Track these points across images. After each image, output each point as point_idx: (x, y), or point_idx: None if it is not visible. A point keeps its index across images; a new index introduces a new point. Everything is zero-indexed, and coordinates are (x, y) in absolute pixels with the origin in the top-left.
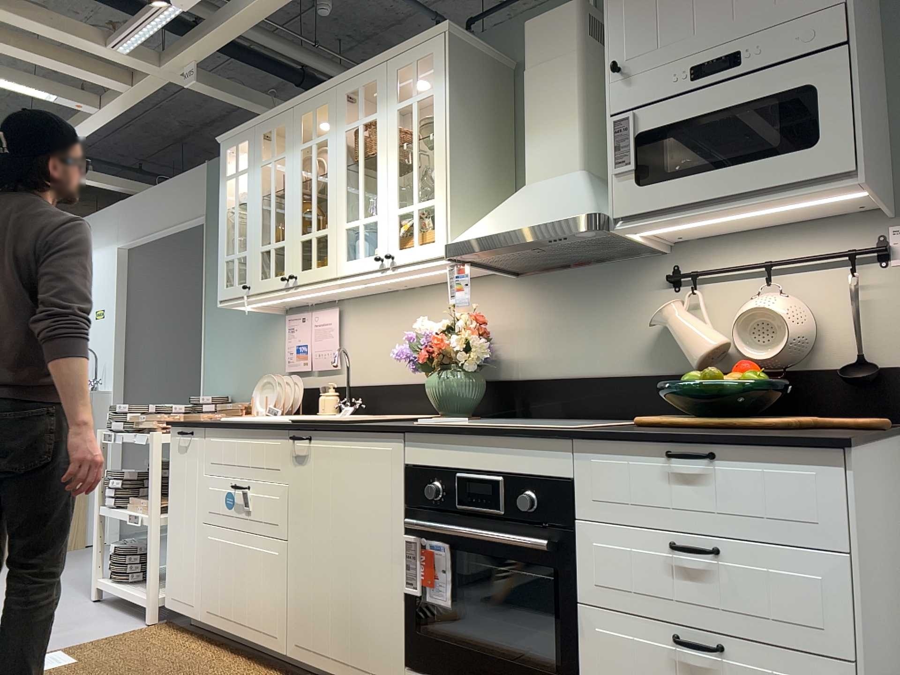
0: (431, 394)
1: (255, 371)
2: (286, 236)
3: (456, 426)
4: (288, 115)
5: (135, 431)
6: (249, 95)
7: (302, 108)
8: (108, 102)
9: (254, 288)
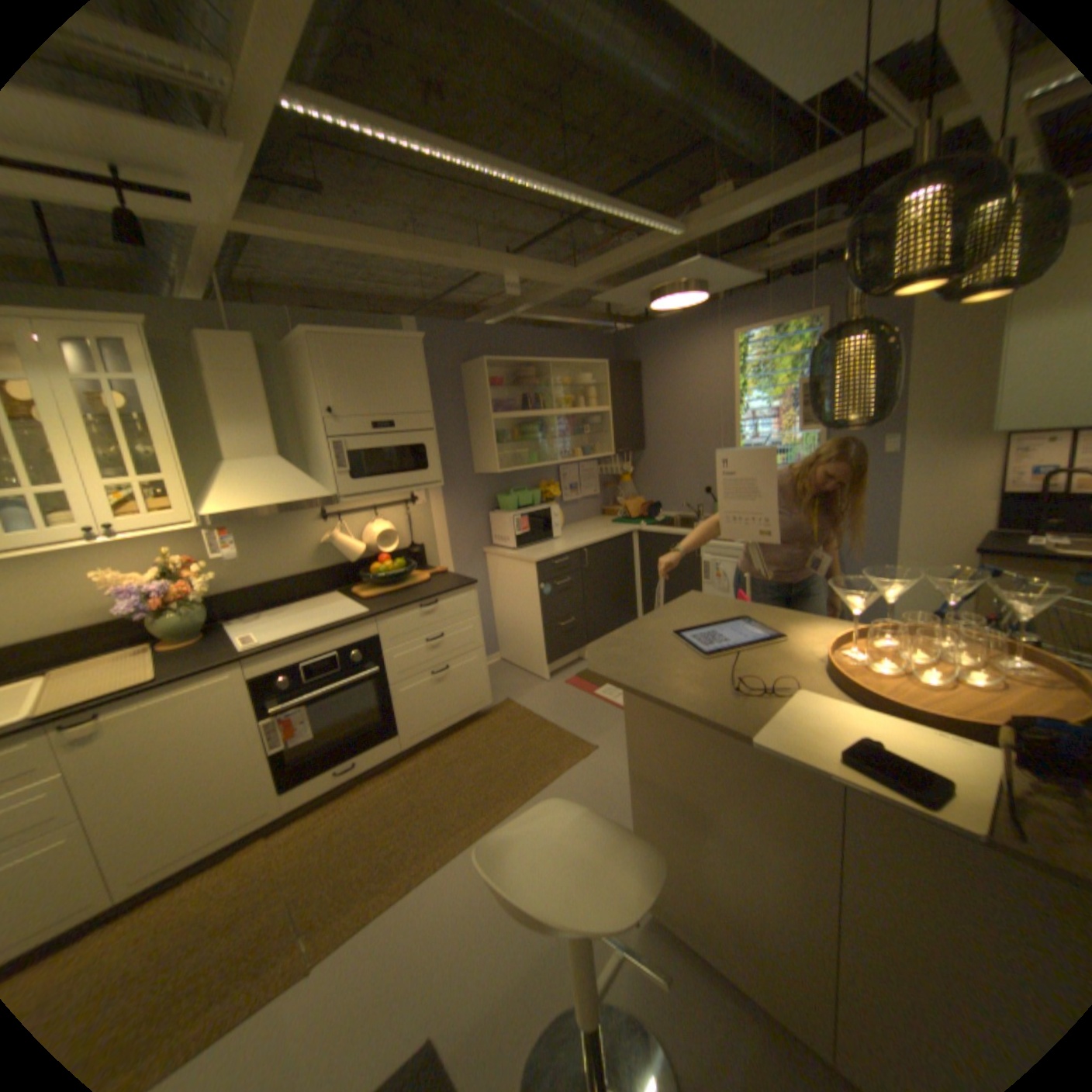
0: (166, 630)
1: None
2: None
3: (282, 638)
4: None
5: None
6: None
7: None
8: None
9: None
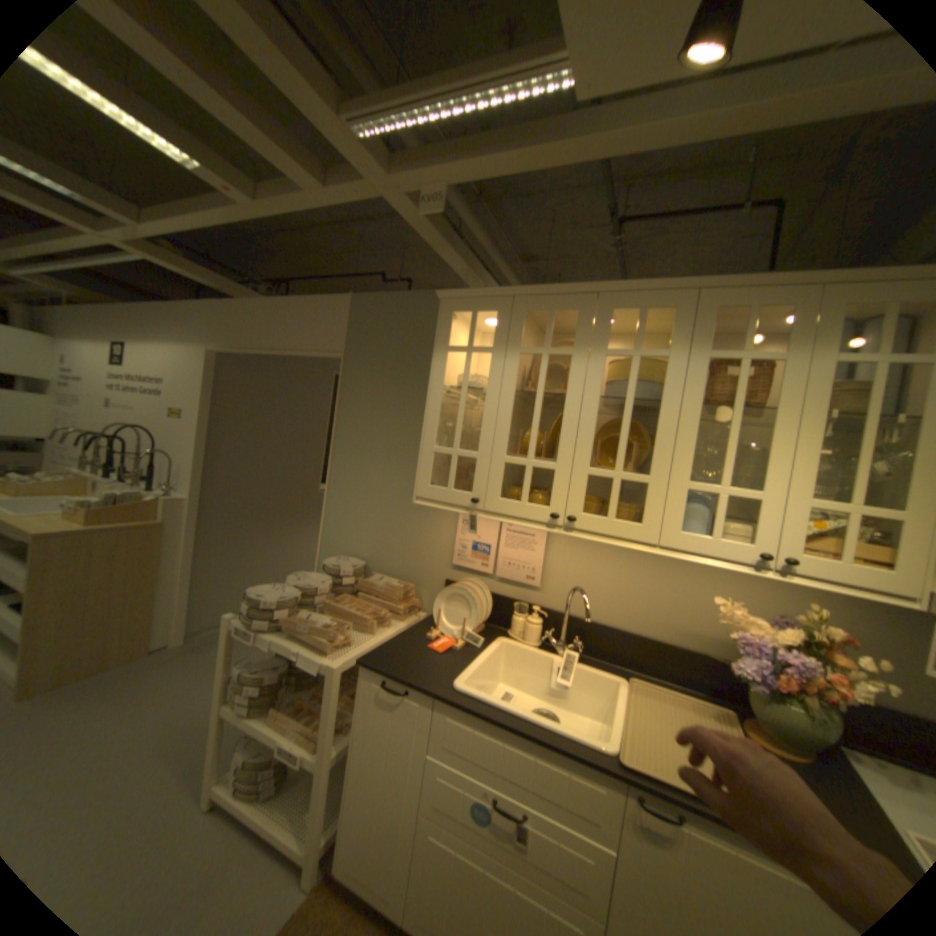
0: (778, 724)
1: (402, 545)
2: (562, 460)
3: None
4: (586, 300)
5: (289, 640)
6: (452, 238)
7: (618, 299)
8: (266, 192)
9: (488, 504)
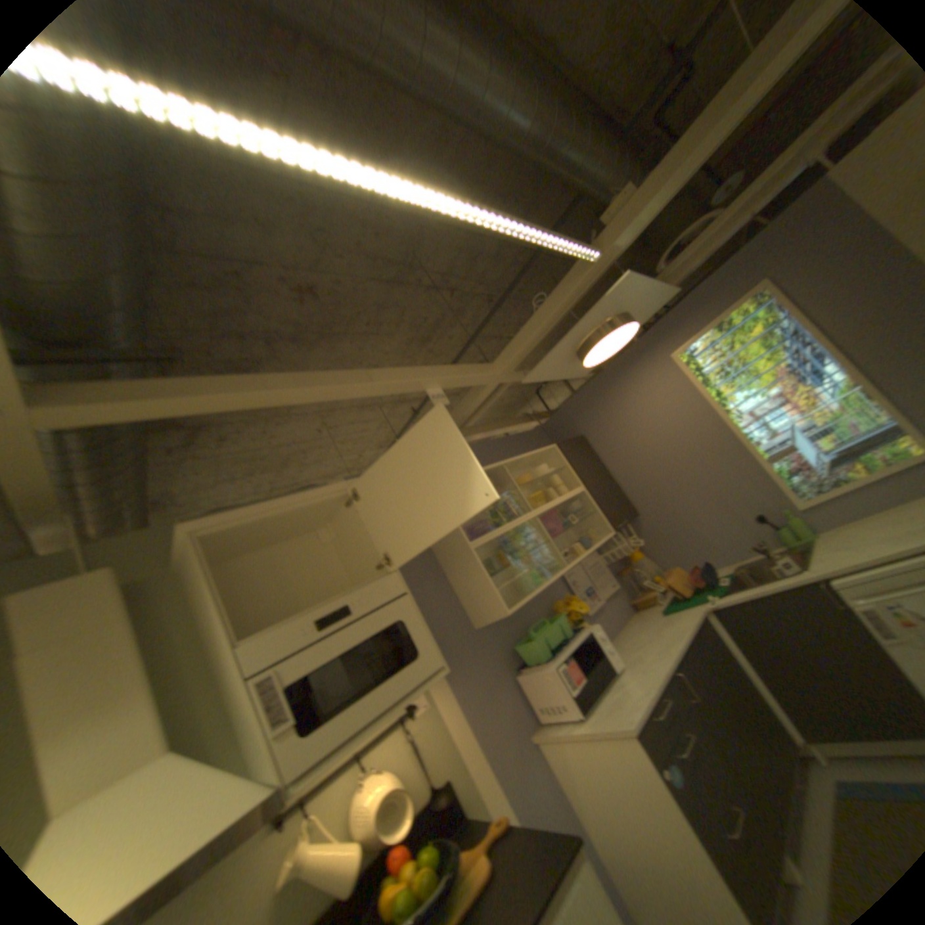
0: None
1: None
2: None
3: None
4: None
5: None
6: None
7: None
8: None
9: None
